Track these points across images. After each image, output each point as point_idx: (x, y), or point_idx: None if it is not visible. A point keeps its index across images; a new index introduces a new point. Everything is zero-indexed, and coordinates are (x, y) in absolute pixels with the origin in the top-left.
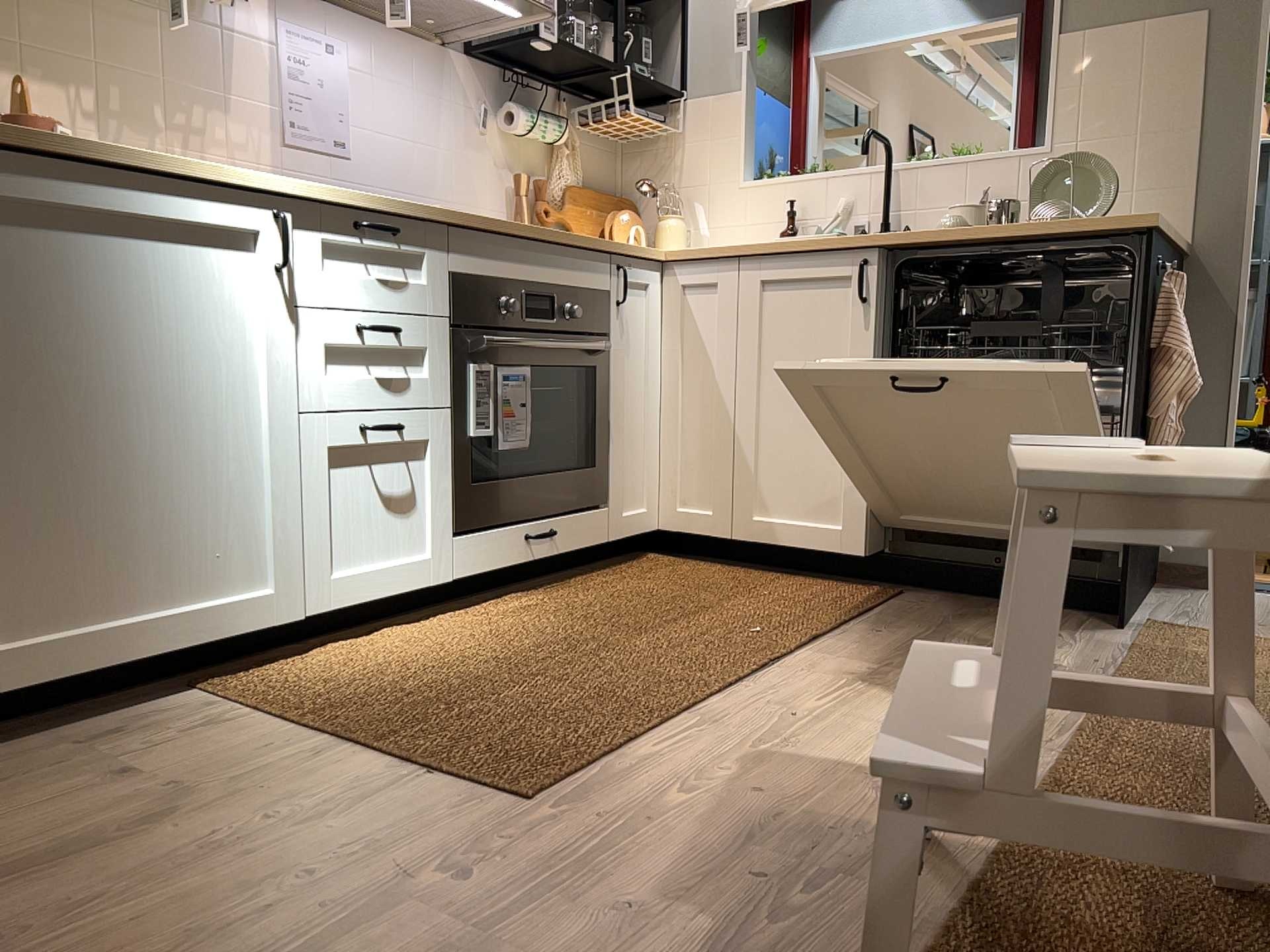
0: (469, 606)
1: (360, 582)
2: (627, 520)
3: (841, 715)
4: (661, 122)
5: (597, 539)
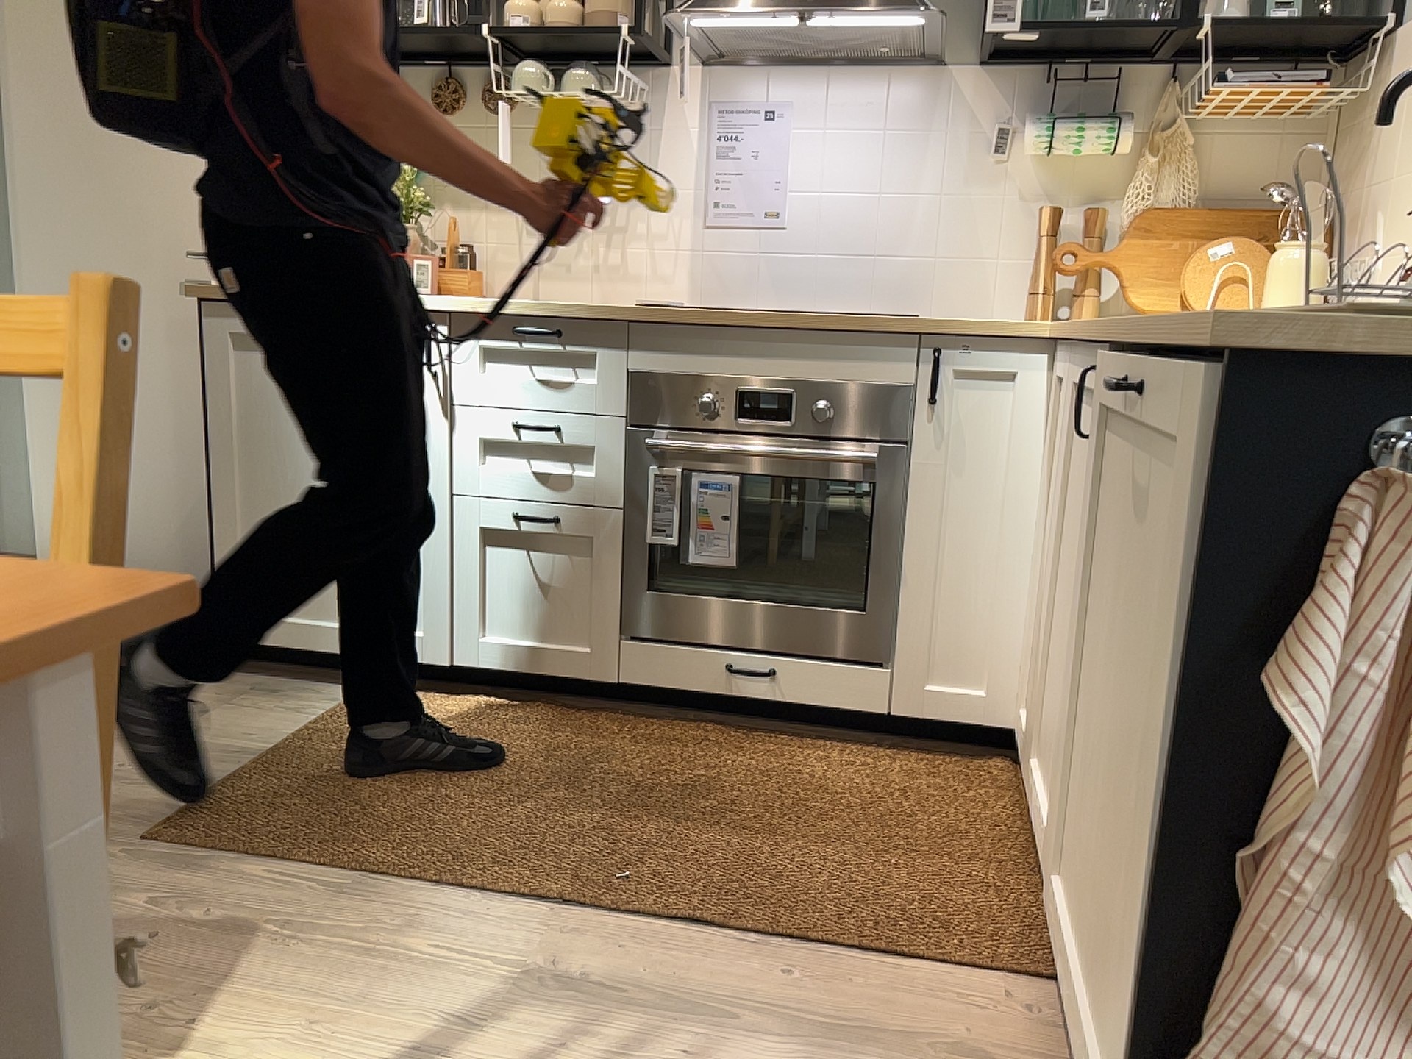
0: (663, 720)
1: (506, 654)
2: (935, 700)
3: (385, 981)
4: (1315, 82)
5: (863, 708)
